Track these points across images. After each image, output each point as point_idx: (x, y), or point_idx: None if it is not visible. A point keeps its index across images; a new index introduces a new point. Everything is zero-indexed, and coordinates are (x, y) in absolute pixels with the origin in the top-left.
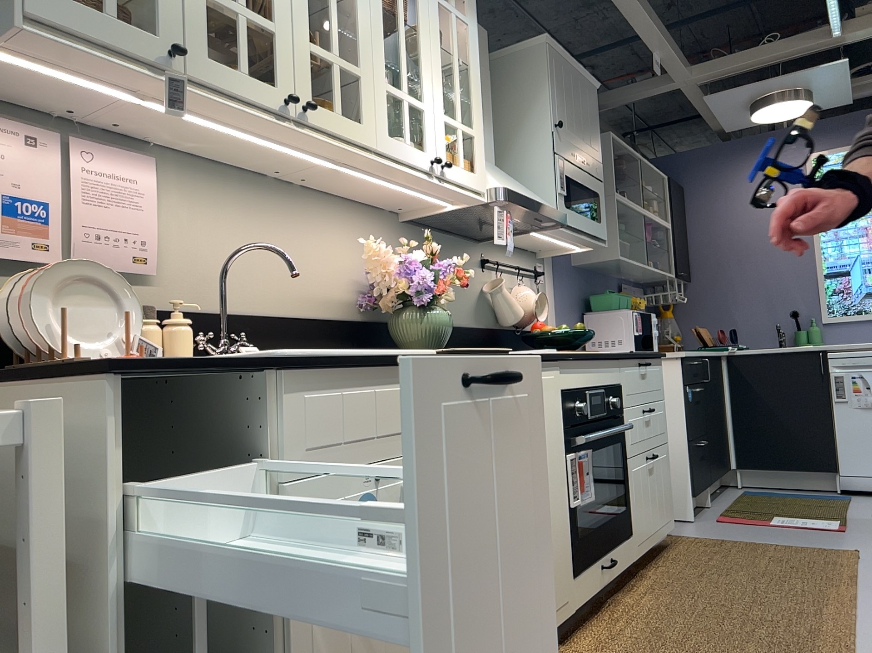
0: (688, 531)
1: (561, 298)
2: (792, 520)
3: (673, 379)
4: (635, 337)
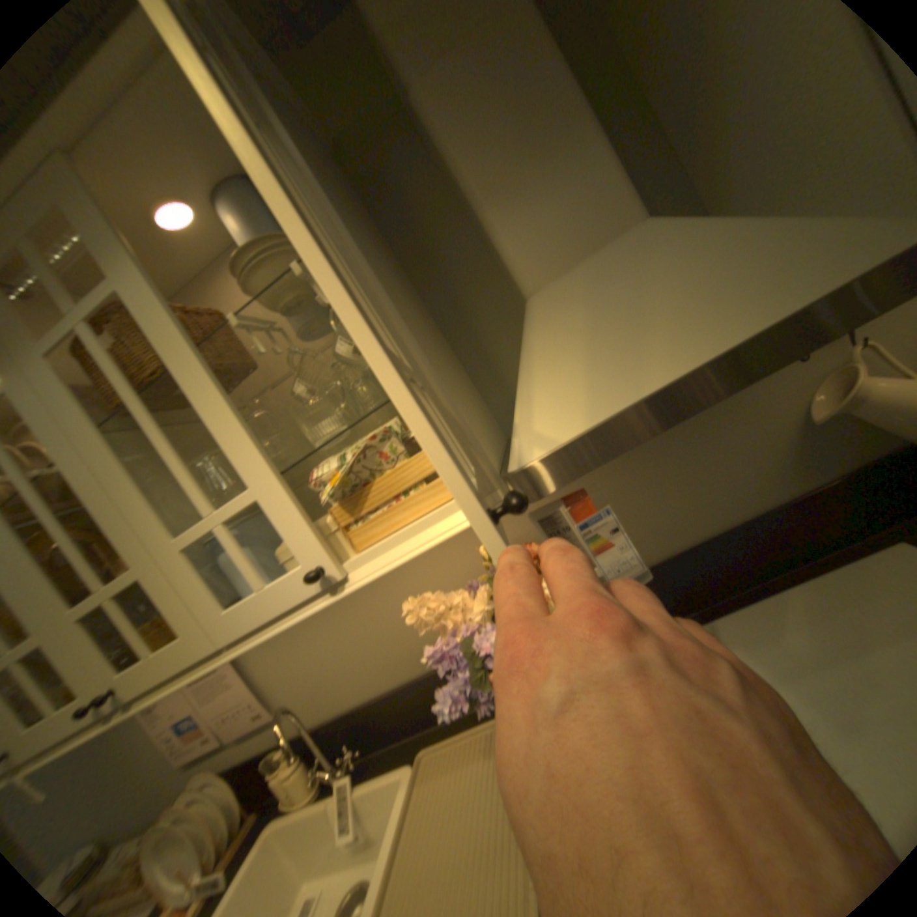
0: None
1: None
2: None
3: None
4: None
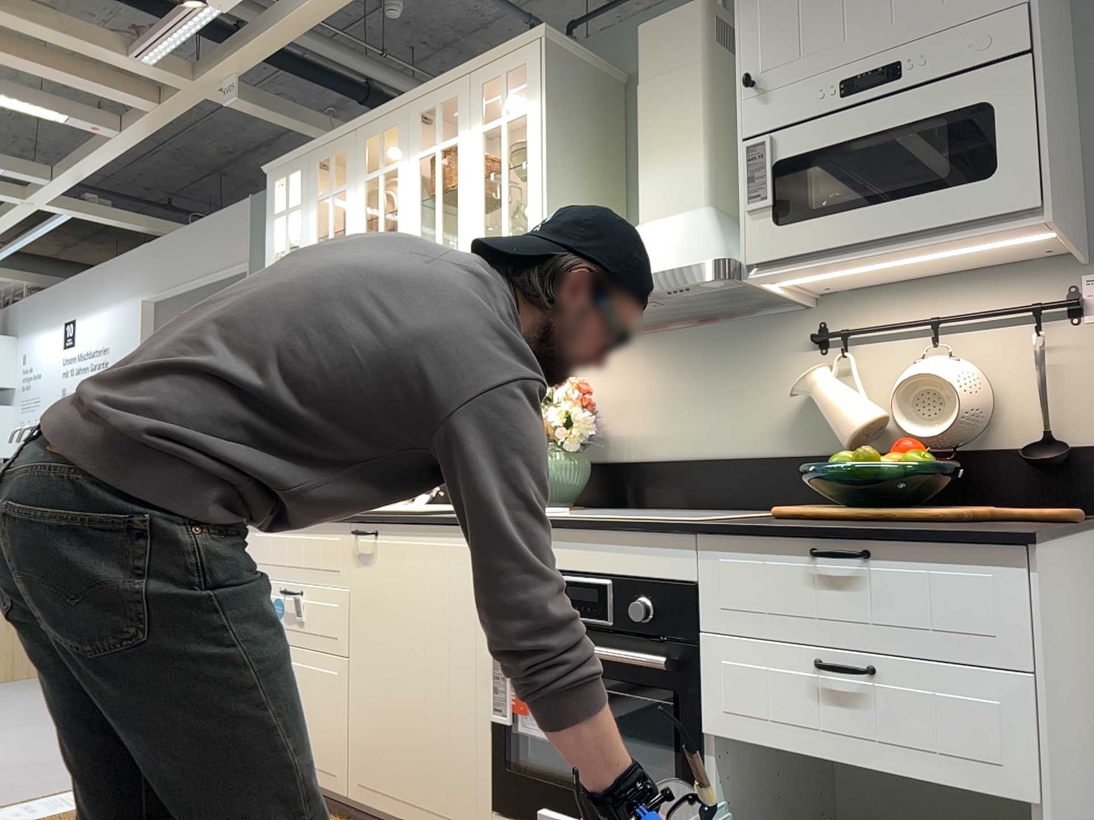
0: None
1: None
2: None
3: None
4: None
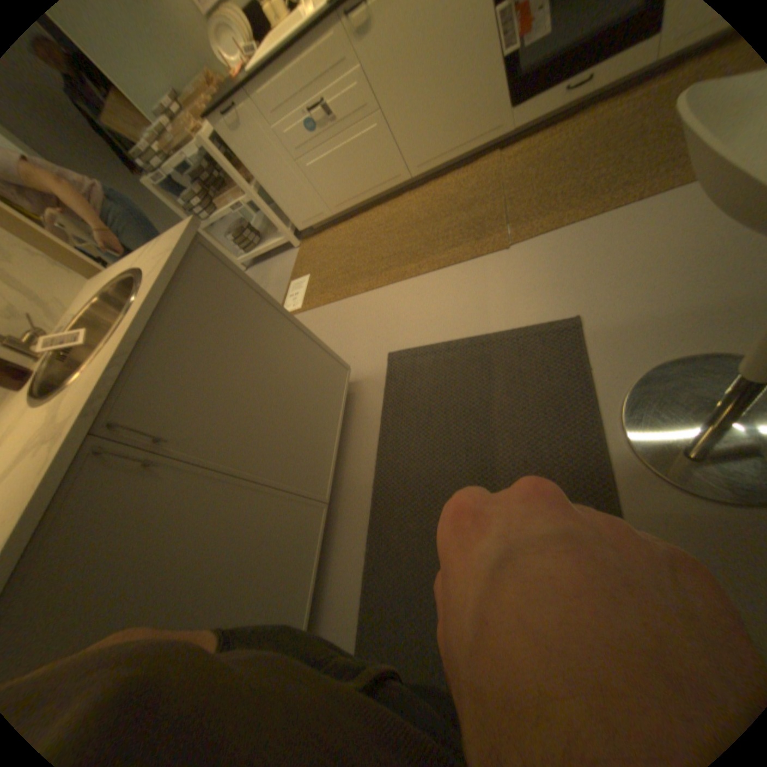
0: None
1: None
2: None
3: None
4: None
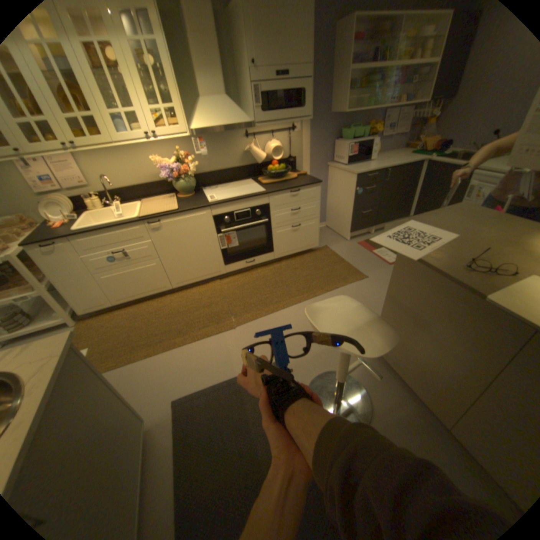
0: (336, 246)
1: (315, 135)
2: (385, 252)
3: (353, 183)
4: (350, 157)
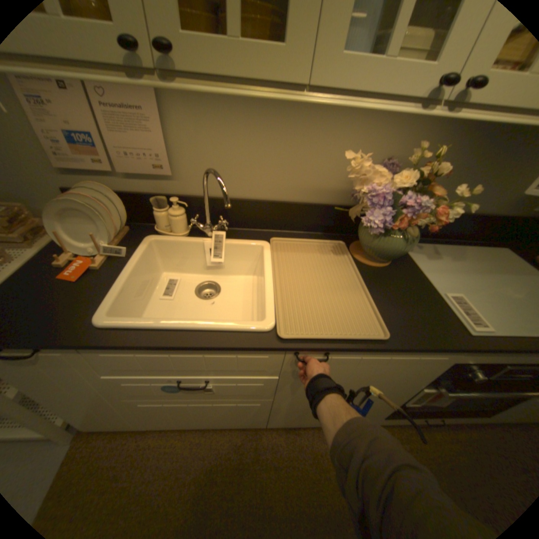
0: None
1: None
2: None
3: None
4: None
